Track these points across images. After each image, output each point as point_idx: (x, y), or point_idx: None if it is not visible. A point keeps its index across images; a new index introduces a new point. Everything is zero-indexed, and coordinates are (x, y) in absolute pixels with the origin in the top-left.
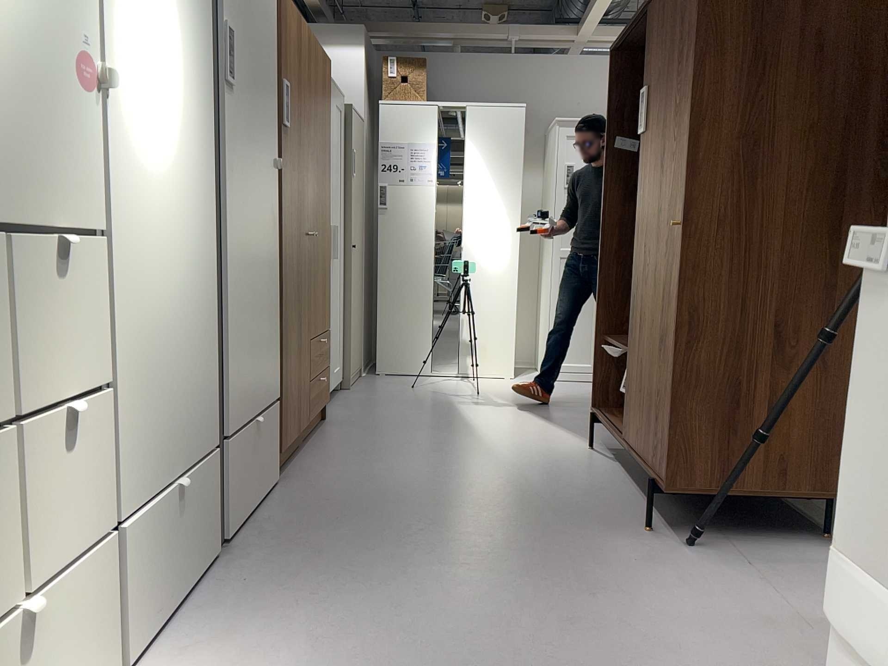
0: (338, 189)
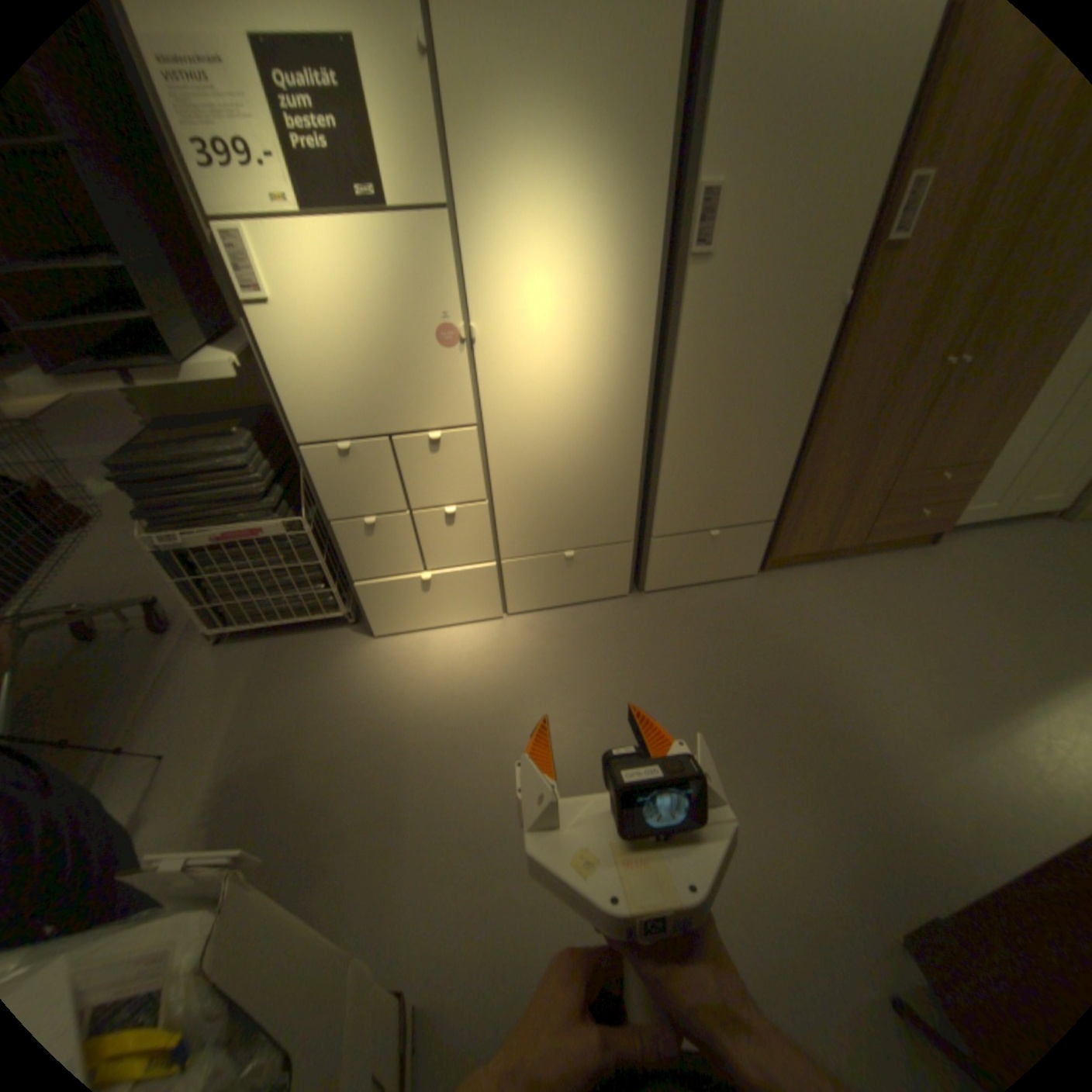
0: None
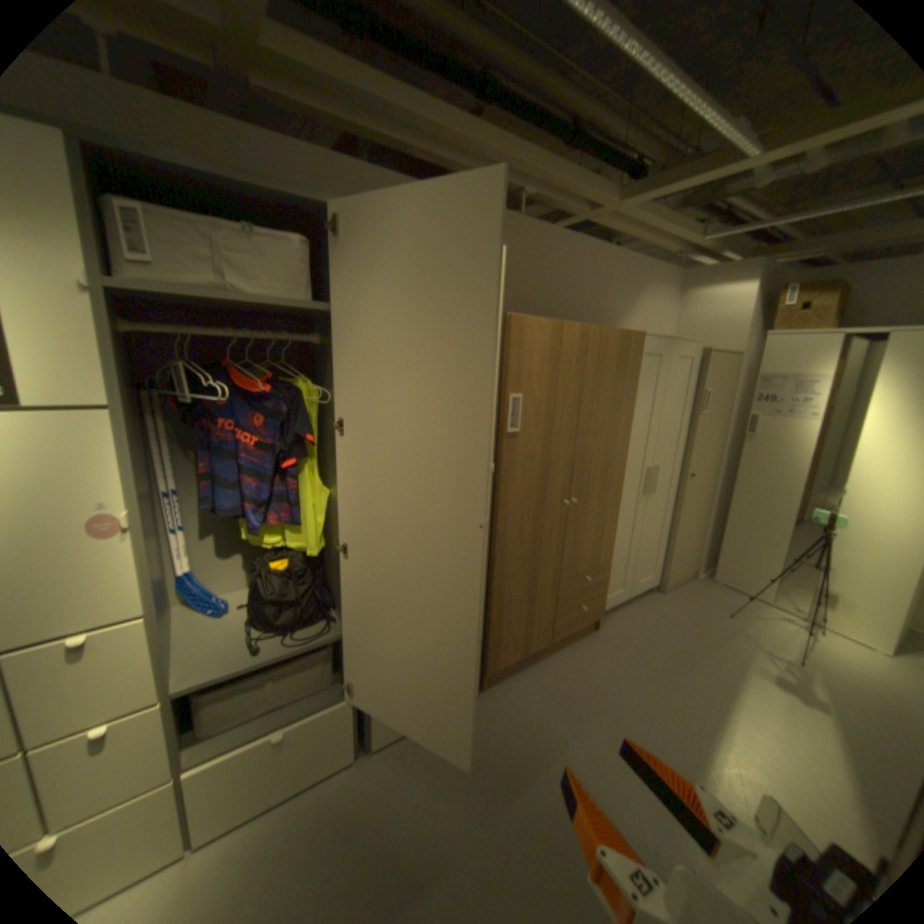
0: (673, 430)
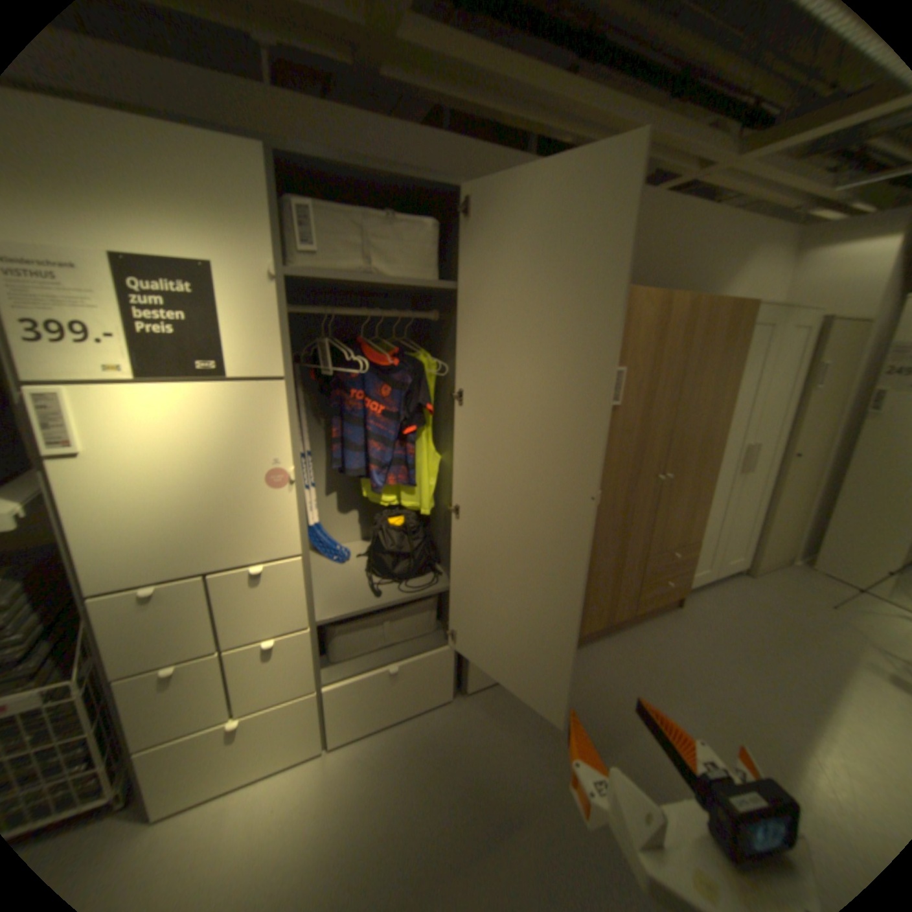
0: (781, 406)
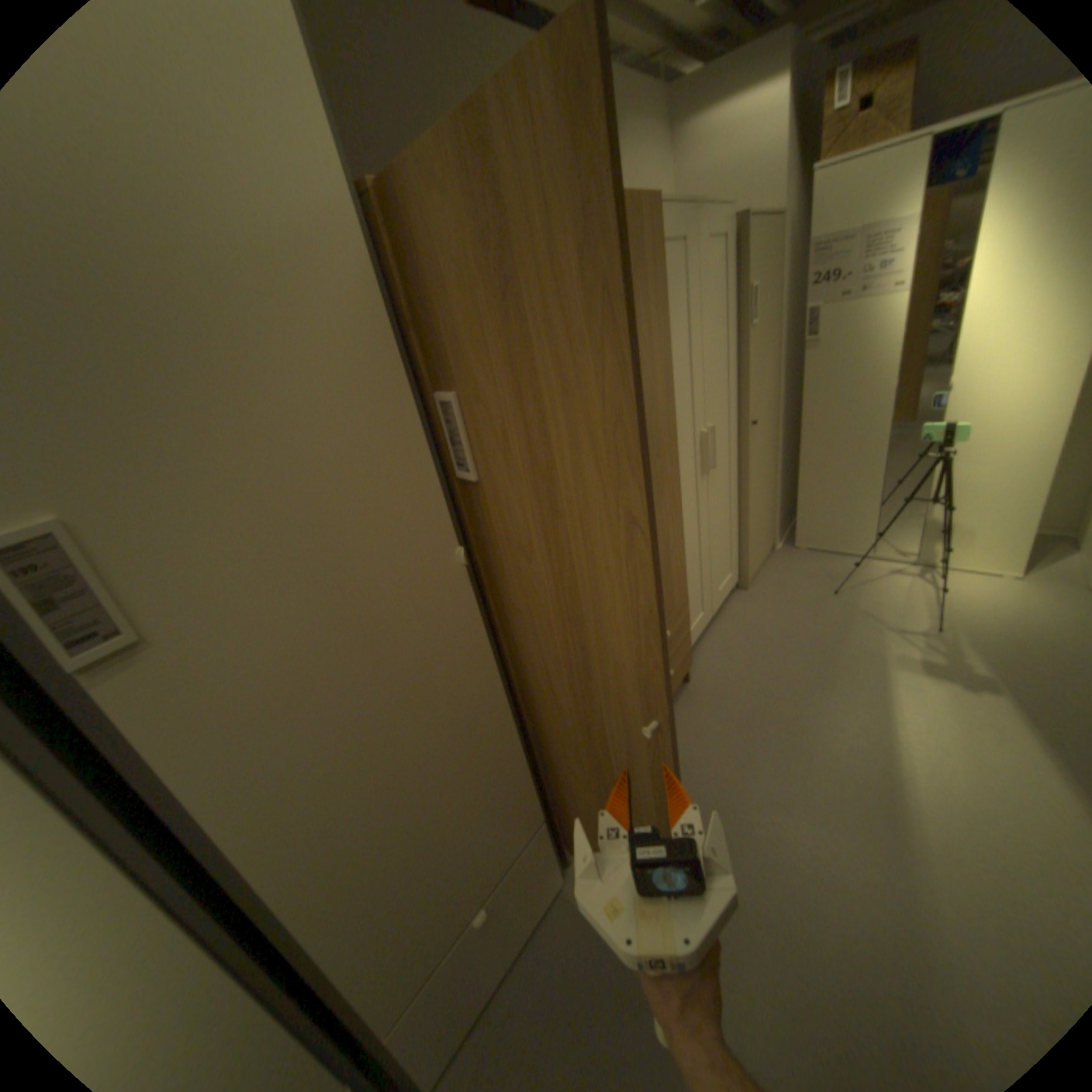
0: (719, 363)
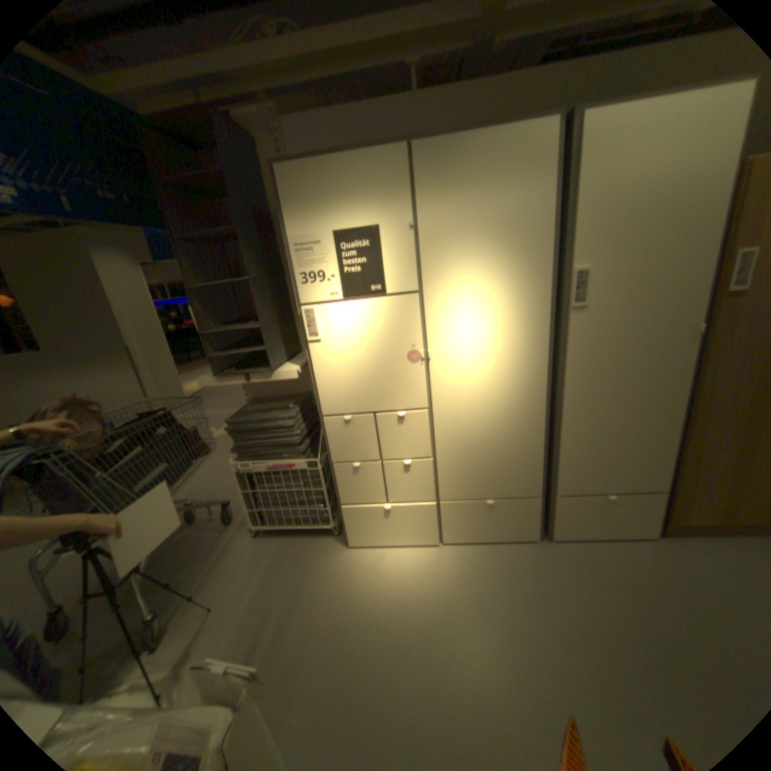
0: None
